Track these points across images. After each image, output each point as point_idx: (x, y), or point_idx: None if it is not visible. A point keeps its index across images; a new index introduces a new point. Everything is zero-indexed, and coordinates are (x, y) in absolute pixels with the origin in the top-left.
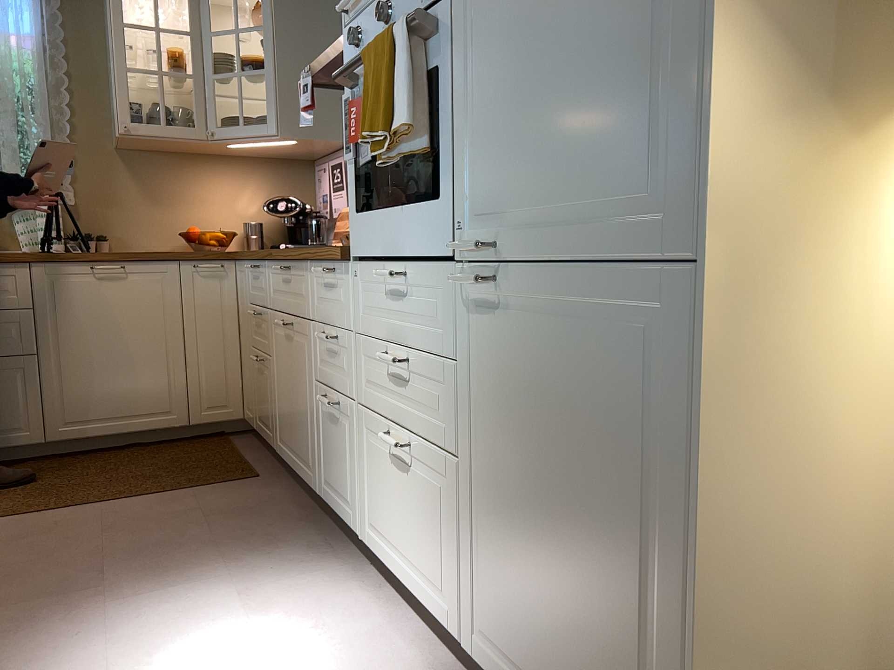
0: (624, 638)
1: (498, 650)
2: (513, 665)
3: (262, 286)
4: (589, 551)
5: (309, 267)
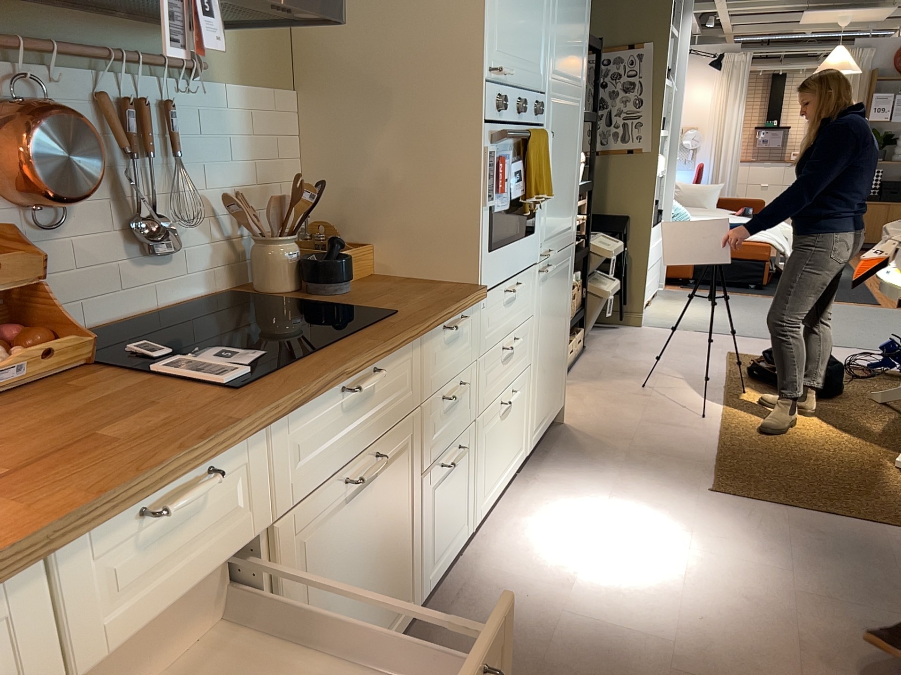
0: (560, 358)
1: (537, 427)
2: (540, 422)
3: (230, 509)
4: (557, 343)
5: (421, 340)
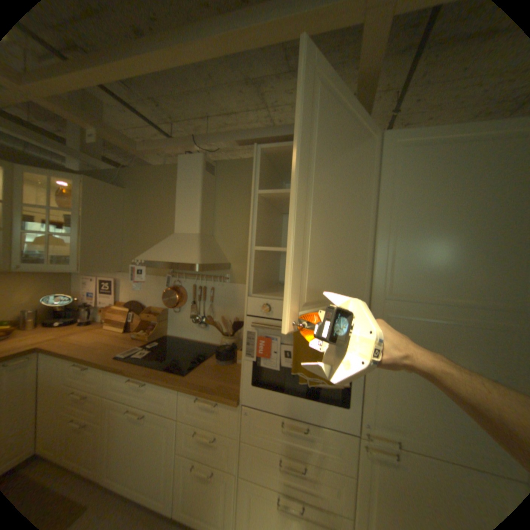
0: None
1: None
2: None
3: (91, 382)
4: None
5: (177, 393)
